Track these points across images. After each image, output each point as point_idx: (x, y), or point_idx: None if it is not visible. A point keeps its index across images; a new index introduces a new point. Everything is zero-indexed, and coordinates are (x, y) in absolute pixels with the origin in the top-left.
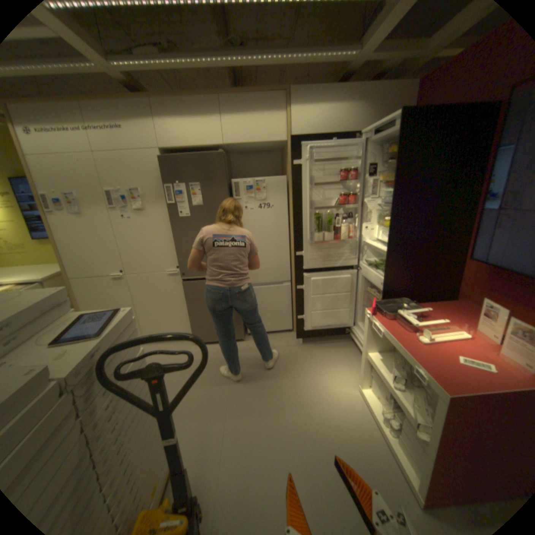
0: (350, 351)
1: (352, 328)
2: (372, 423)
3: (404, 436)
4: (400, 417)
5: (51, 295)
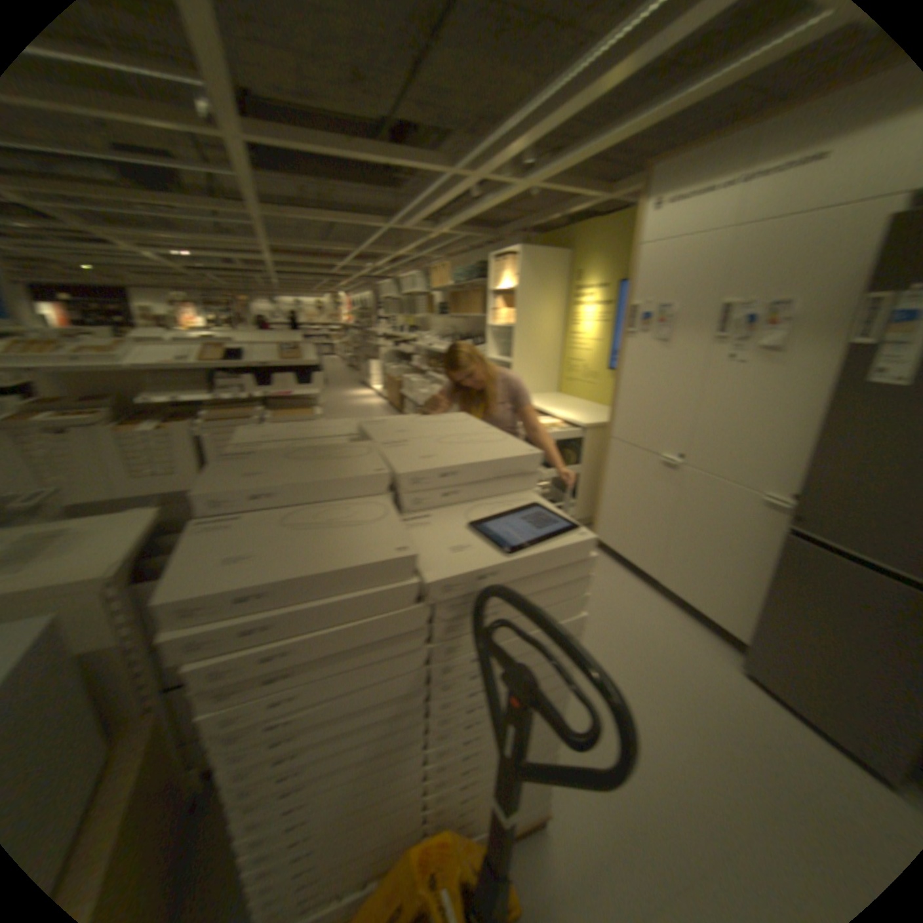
0: None
1: None
2: None
3: None
4: None
5: (525, 457)
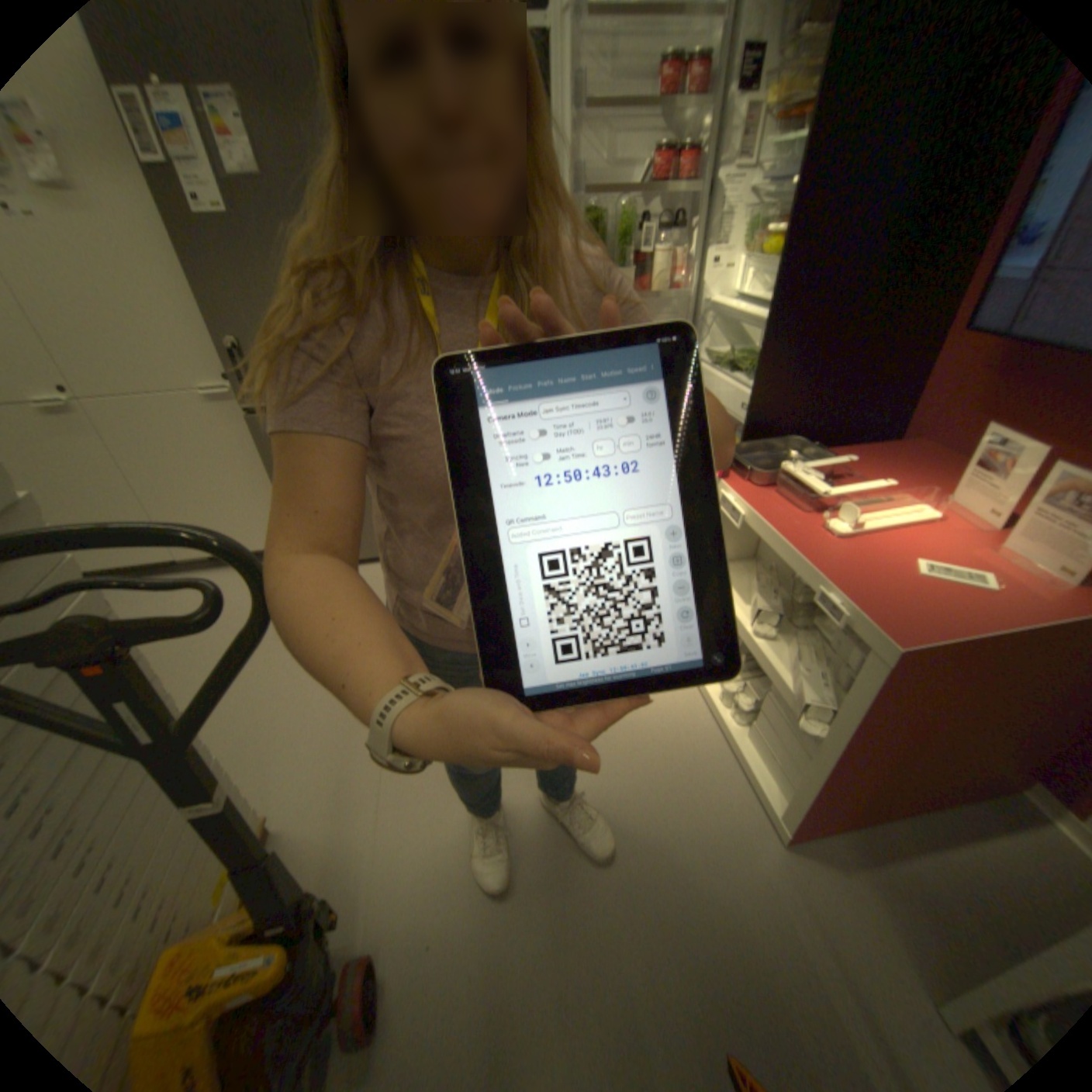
0: None
1: None
2: (697, 701)
3: (764, 723)
4: (756, 687)
5: None
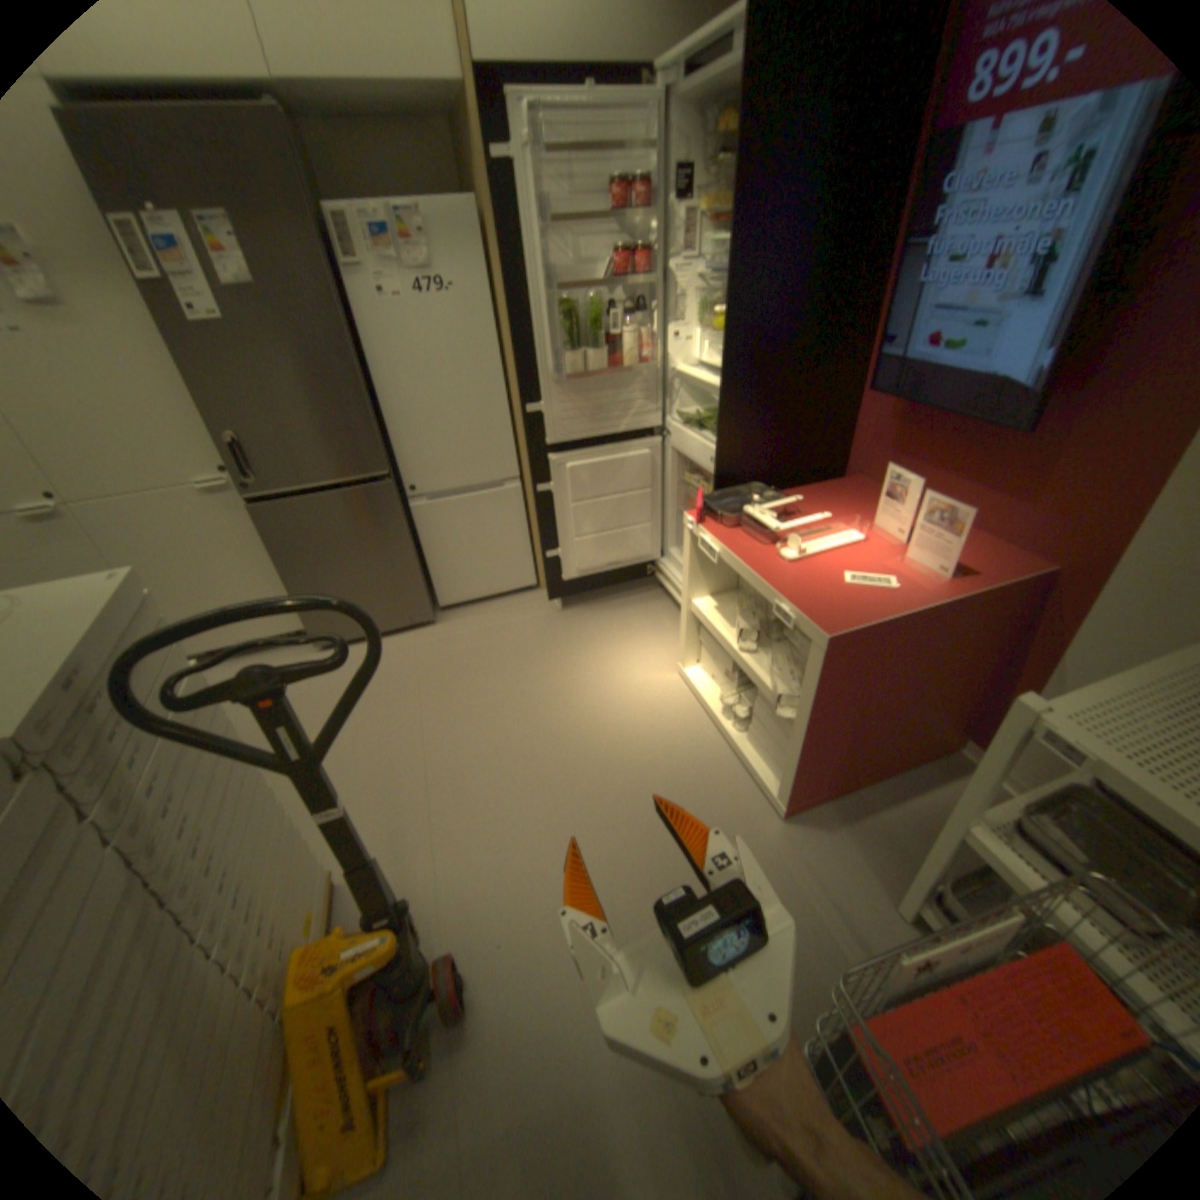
0: (656, 608)
1: (658, 562)
2: (704, 720)
3: (755, 723)
4: (749, 698)
5: None
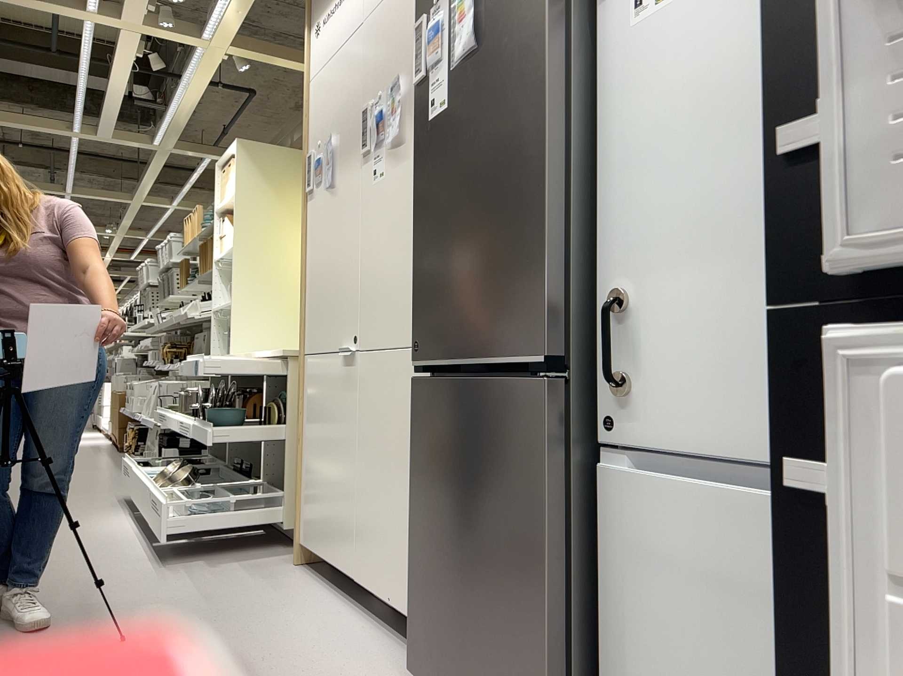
0: None
1: None
2: None
3: None
4: None
5: None
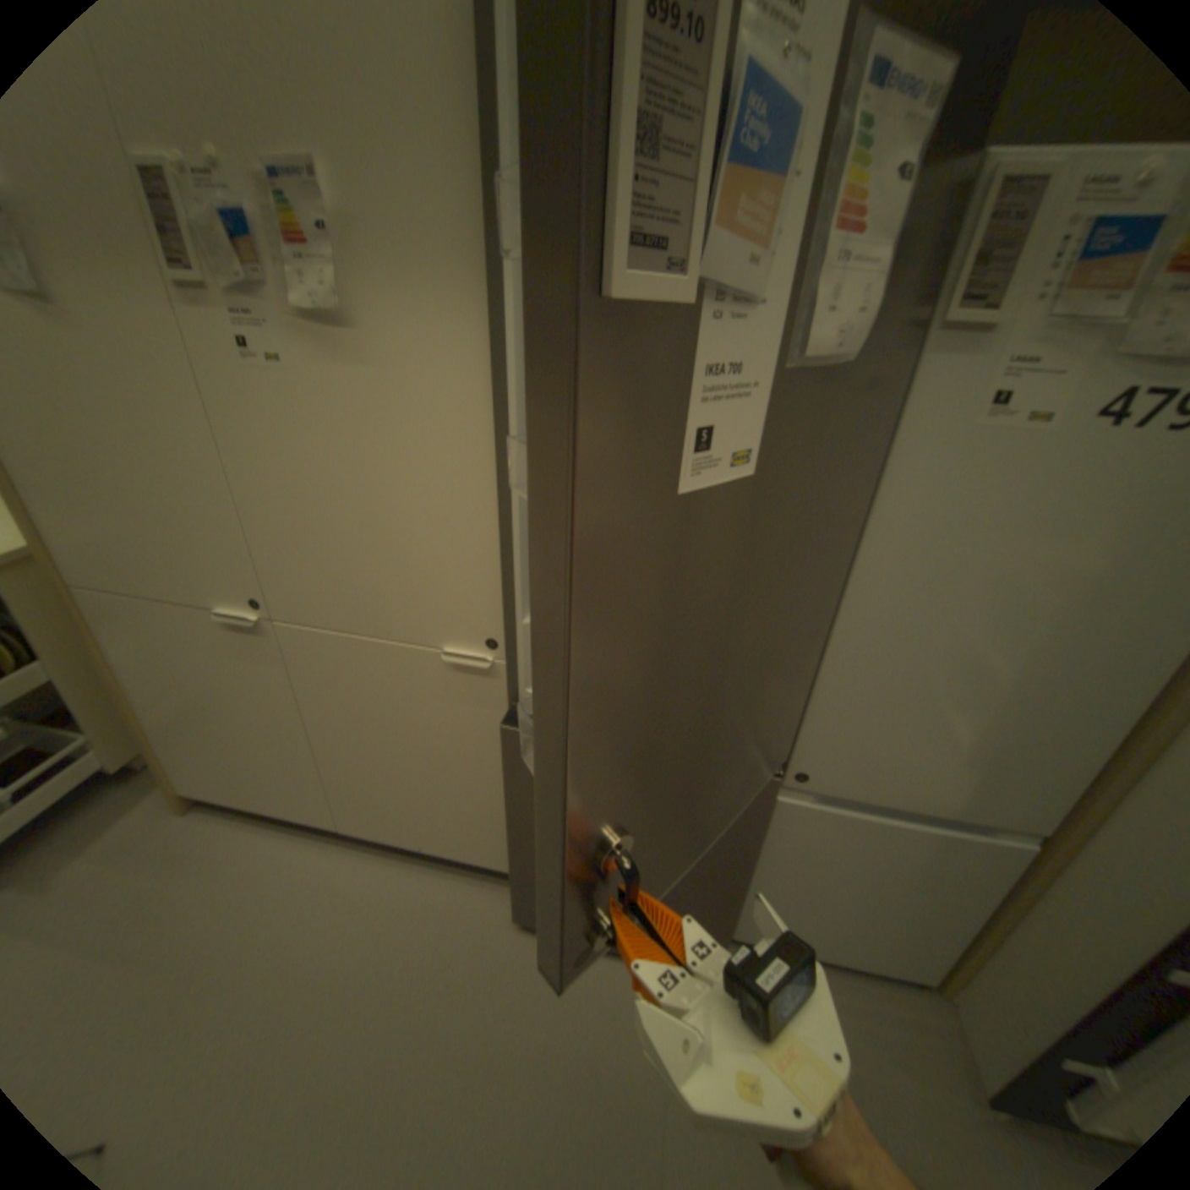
0: None
1: None
2: None
3: None
4: None
5: None
